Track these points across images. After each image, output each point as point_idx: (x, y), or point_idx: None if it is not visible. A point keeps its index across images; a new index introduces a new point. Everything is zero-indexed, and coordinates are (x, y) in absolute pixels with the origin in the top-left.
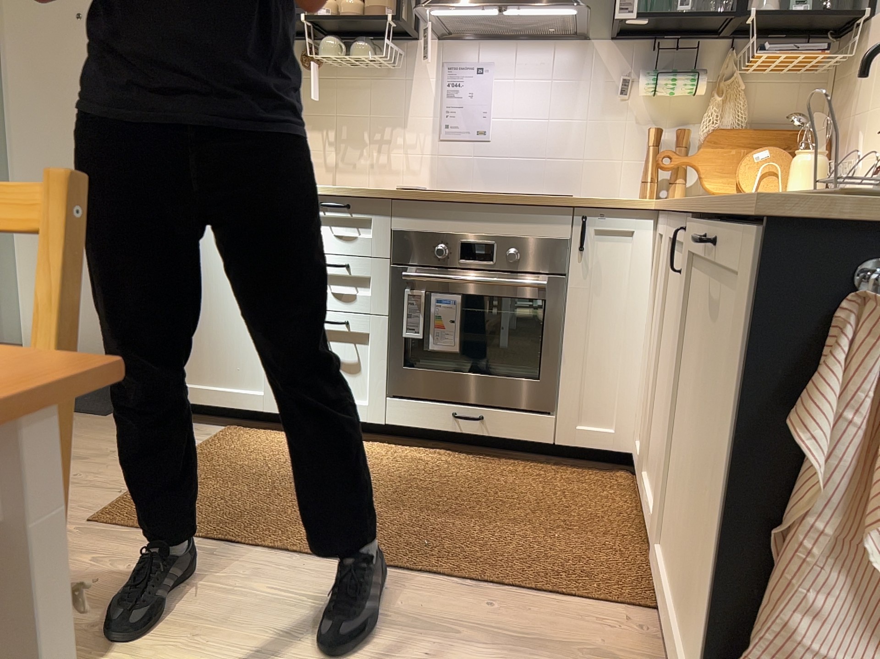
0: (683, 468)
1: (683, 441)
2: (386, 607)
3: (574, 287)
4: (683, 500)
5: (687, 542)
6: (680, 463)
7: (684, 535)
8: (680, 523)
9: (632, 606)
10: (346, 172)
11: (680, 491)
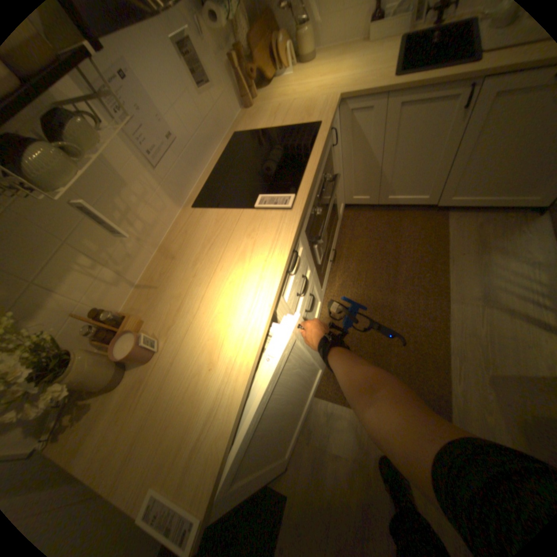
0: (480, 168)
1: (478, 161)
2: (475, 286)
3: (333, 166)
4: (486, 174)
5: (498, 181)
6: (475, 168)
7: (492, 181)
8: (482, 181)
9: (445, 218)
10: (129, 266)
11: (477, 175)
